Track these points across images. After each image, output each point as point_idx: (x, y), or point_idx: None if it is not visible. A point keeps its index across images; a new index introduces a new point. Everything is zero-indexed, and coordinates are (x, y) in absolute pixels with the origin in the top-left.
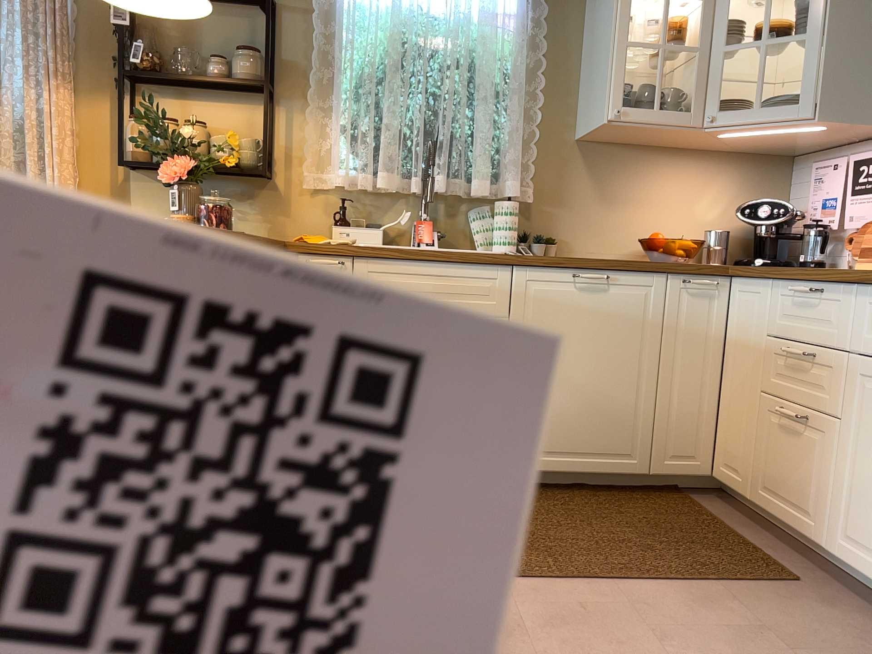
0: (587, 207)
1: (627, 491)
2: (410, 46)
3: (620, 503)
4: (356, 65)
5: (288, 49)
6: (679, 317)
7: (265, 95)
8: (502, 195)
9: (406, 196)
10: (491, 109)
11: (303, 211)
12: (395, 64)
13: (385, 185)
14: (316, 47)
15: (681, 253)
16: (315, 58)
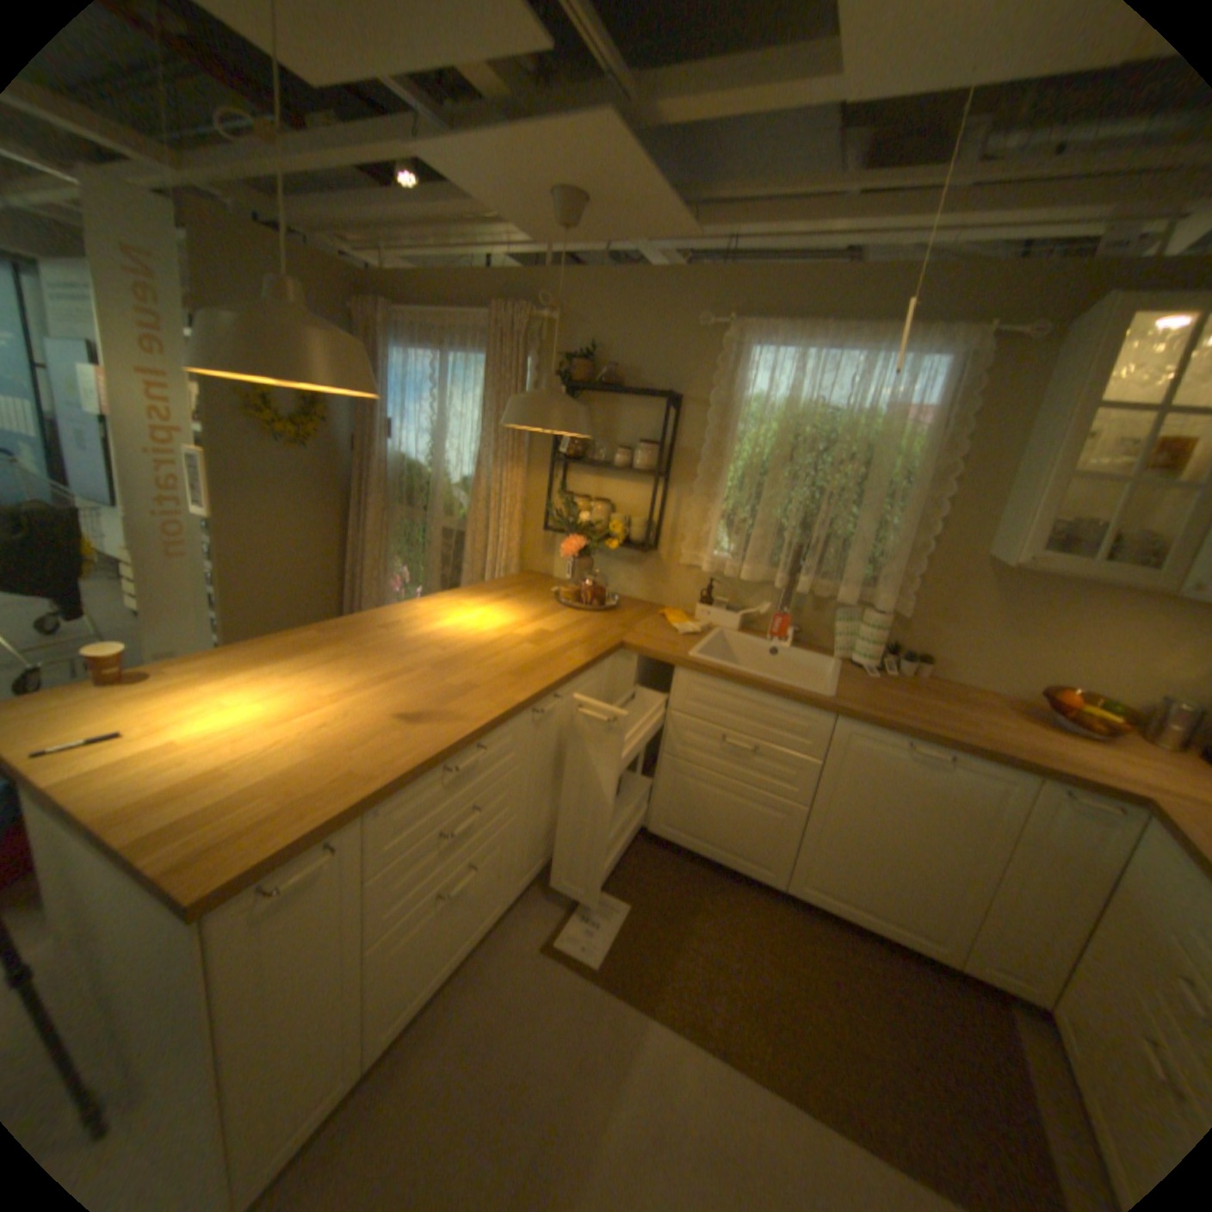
0: (986, 631)
1: (931, 971)
2: (803, 439)
3: (910, 988)
4: (745, 456)
5: (685, 437)
6: (1049, 831)
7: (660, 478)
8: (874, 605)
9: (773, 585)
10: (881, 512)
11: (677, 582)
12: (778, 462)
13: (746, 580)
14: (707, 439)
15: (1100, 730)
16: (705, 450)
